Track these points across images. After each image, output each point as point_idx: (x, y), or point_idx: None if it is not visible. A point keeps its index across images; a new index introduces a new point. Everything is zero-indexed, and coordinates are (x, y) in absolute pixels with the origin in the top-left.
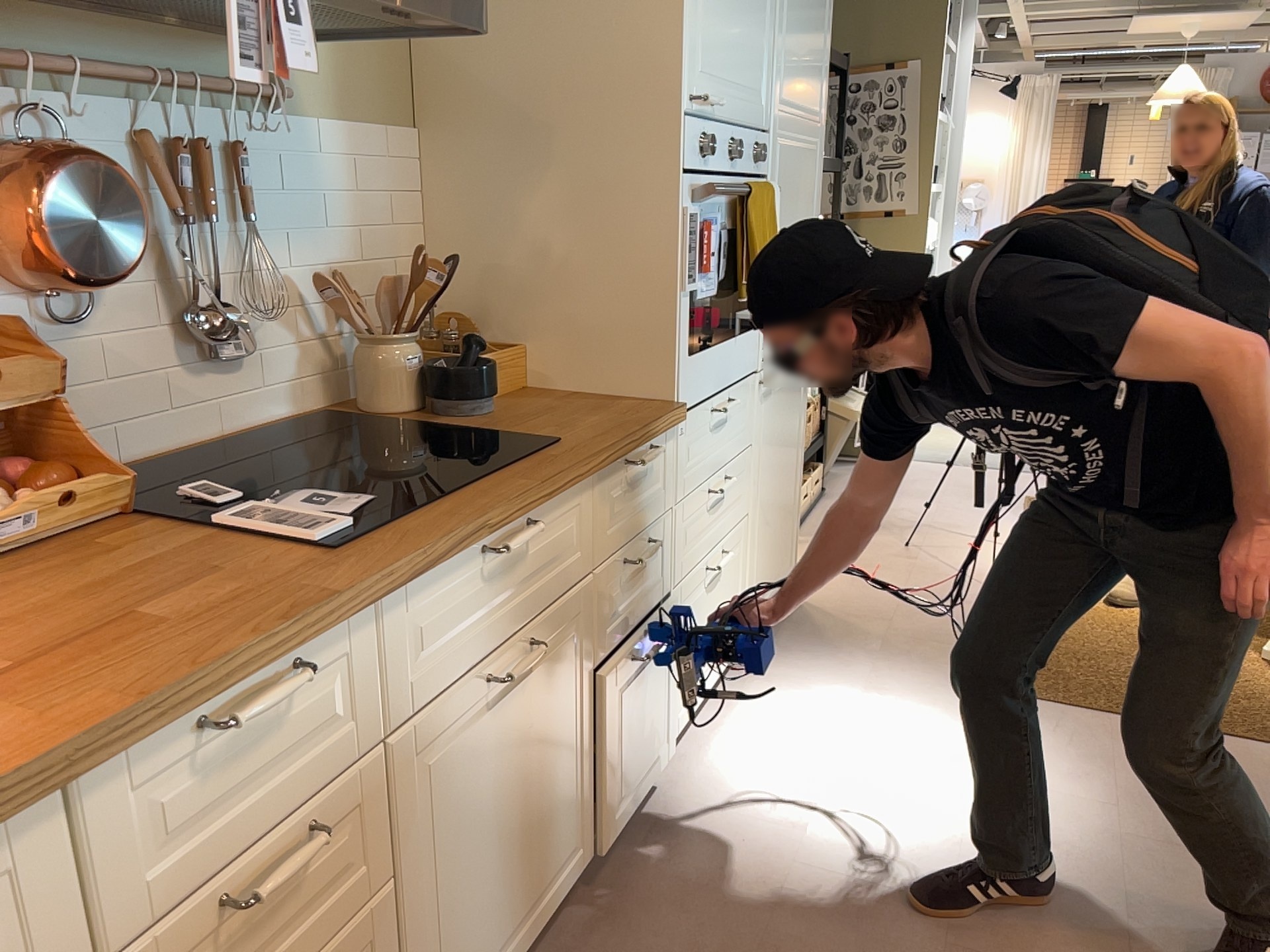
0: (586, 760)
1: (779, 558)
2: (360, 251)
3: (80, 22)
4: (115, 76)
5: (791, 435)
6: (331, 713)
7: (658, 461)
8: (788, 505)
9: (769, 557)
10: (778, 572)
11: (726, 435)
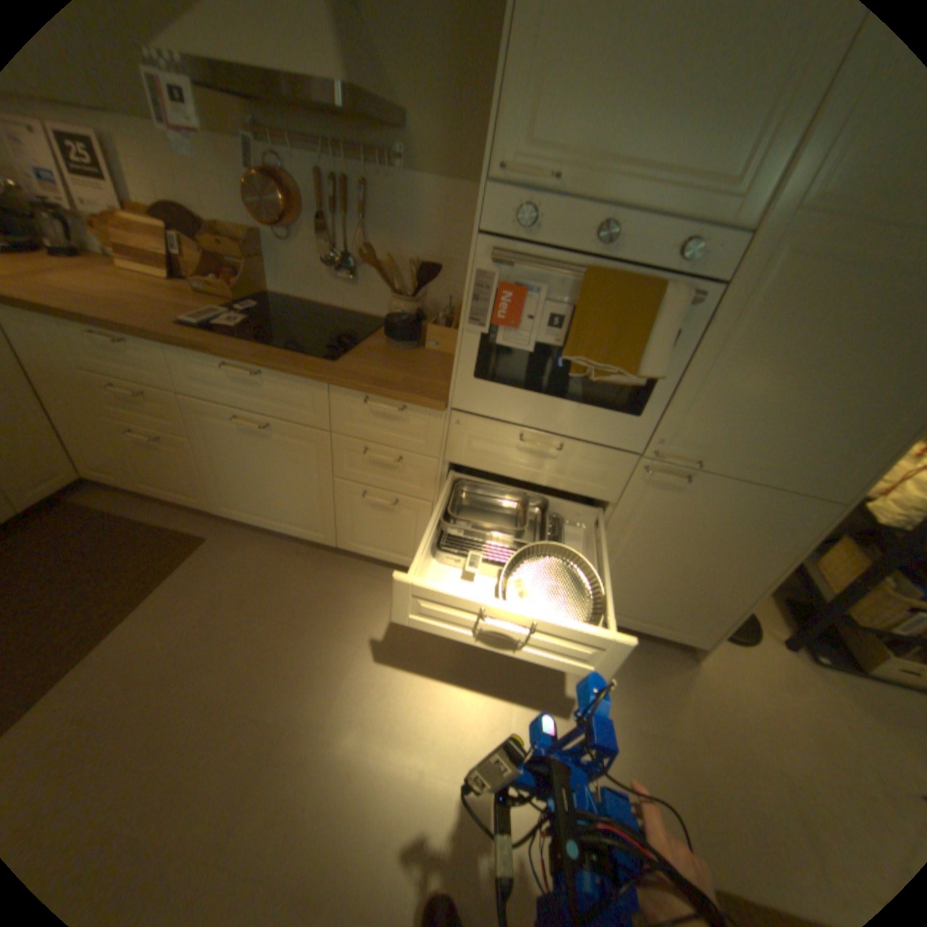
0: (326, 508)
1: (668, 618)
2: (435, 252)
3: (294, 115)
4: (296, 139)
5: (736, 553)
6: (144, 367)
7: (416, 422)
8: (708, 599)
9: (639, 601)
10: (662, 625)
11: (551, 468)
